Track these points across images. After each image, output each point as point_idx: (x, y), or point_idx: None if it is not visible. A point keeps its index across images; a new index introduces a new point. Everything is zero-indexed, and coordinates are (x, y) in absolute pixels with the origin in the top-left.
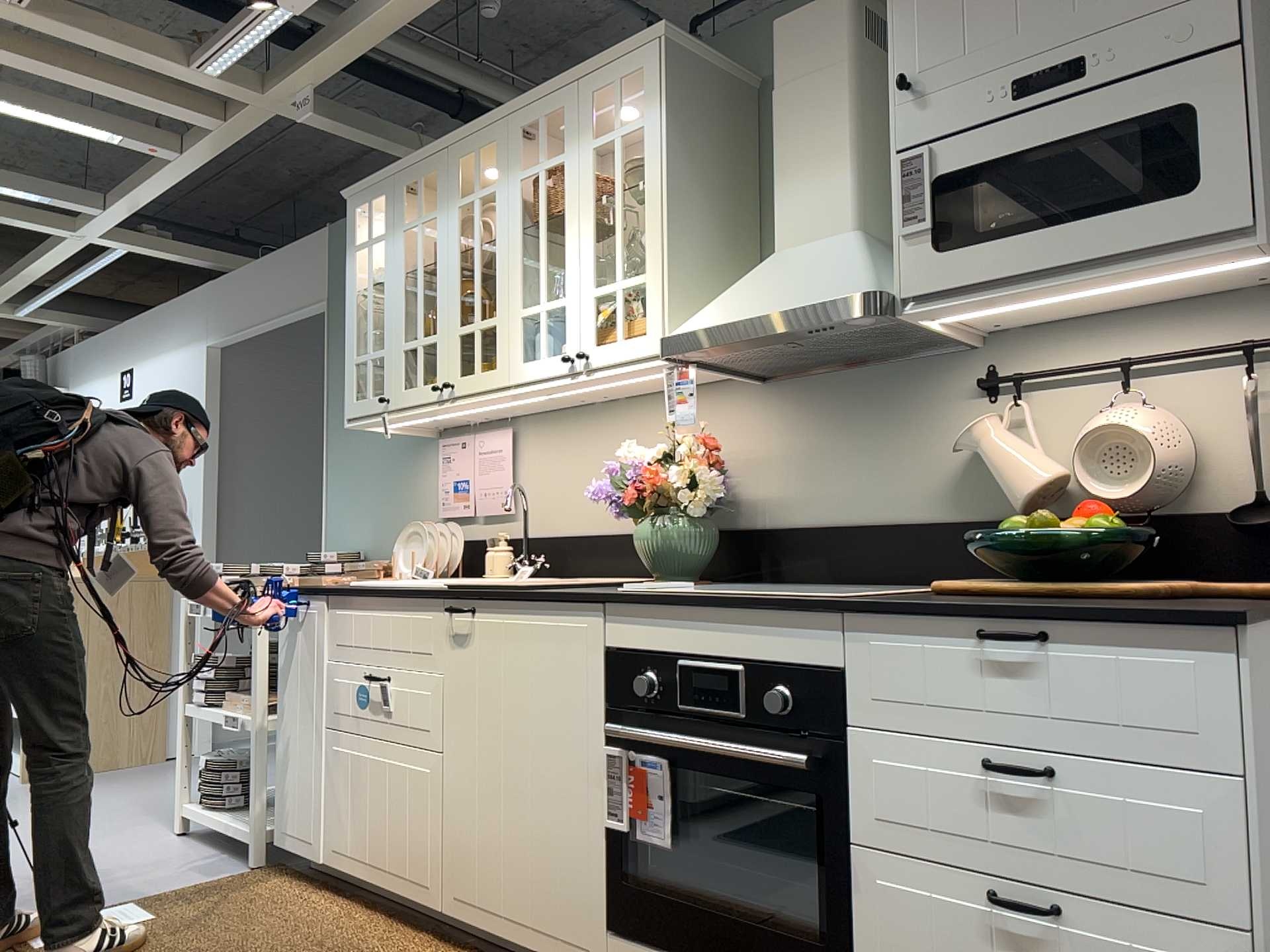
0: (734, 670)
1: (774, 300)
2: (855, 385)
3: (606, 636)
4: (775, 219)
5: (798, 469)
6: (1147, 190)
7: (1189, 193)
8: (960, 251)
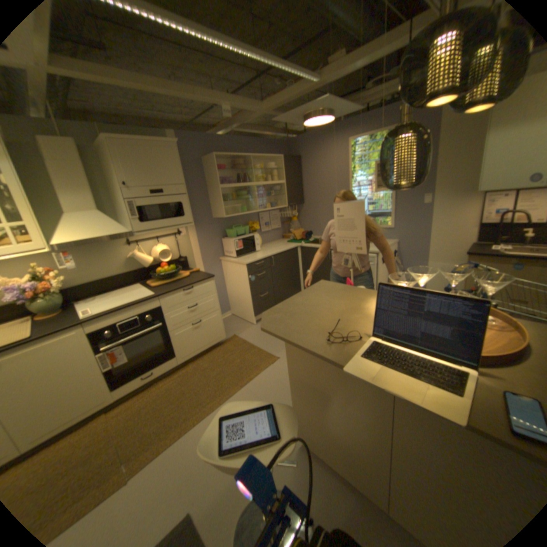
0: (133, 319)
1: (94, 233)
2: (88, 246)
3: (84, 333)
4: (62, 204)
5: (73, 271)
6: (170, 213)
7: (184, 217)
8: (146, 224)
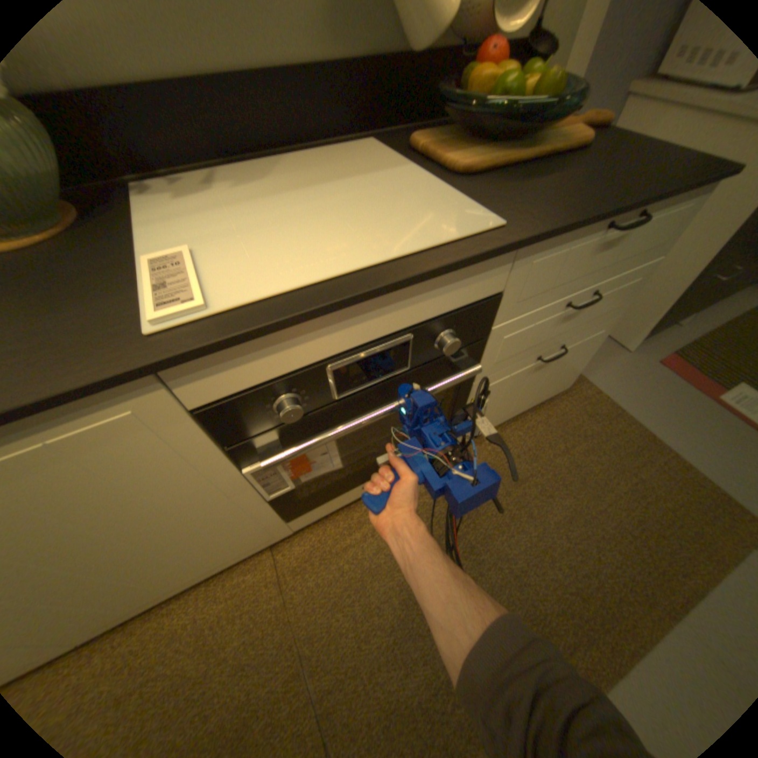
0: (394, 338)
1: None
2: None
3: (178, 397)
4: None
5: None
6: None
7: None
8: None
